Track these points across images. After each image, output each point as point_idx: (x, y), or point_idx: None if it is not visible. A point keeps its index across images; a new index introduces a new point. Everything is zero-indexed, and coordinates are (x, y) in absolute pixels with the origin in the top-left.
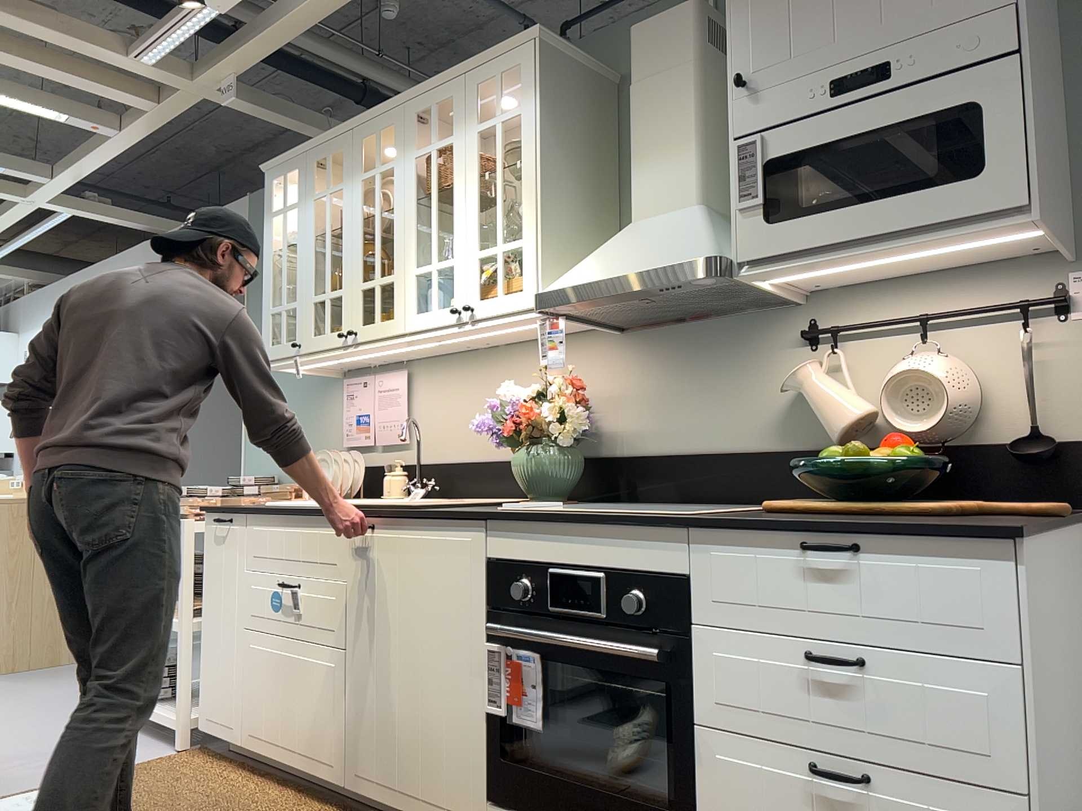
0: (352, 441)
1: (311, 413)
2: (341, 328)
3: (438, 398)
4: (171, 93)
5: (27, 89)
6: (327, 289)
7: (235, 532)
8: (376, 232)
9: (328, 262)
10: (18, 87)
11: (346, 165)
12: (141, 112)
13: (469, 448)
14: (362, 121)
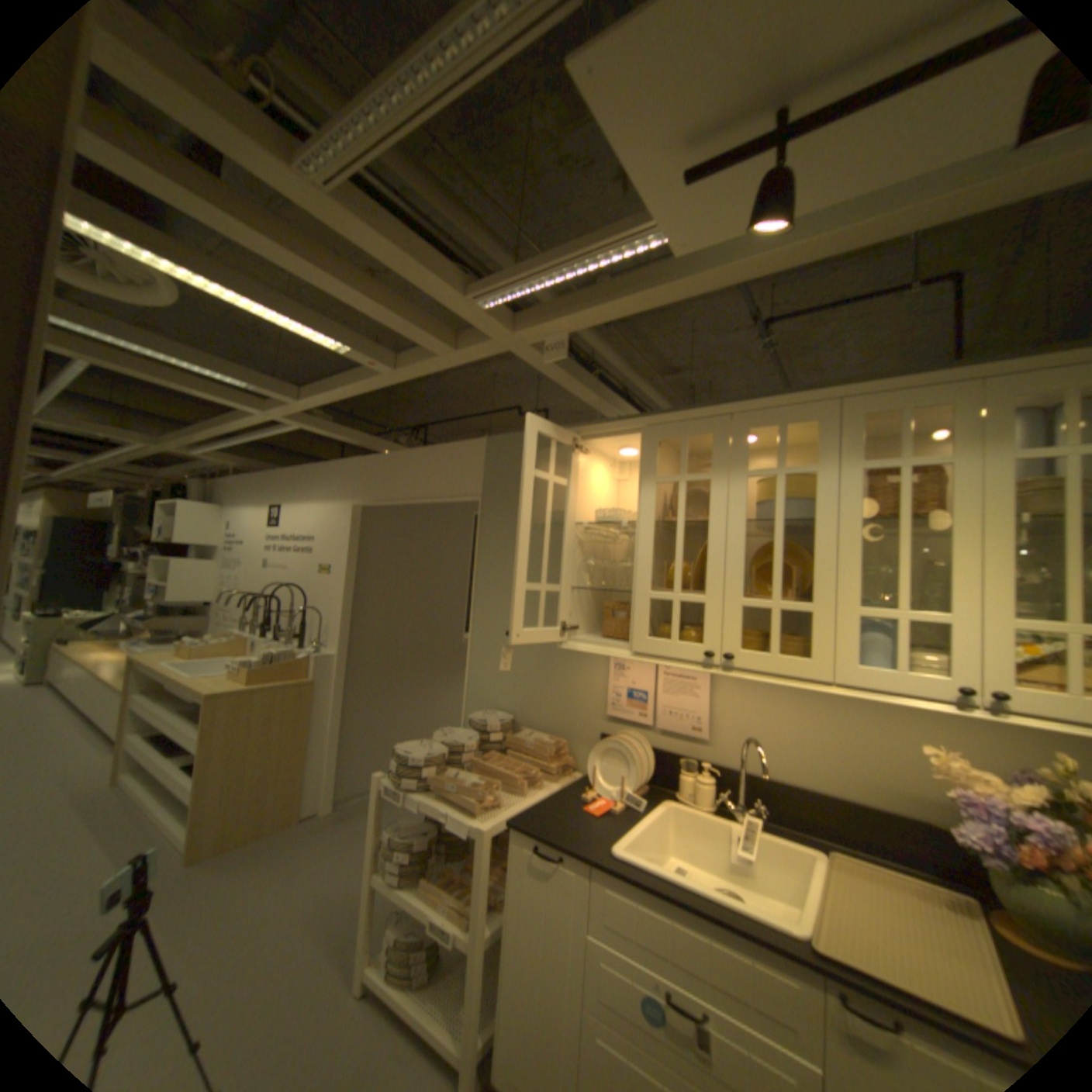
0: (622, 715)
1: (559, 666)
2: (701, 642)
3: (757, 705)
4: (471, 338)
5: (310, 313)
6: (678, 590)
7: (568, 880)
8: (778, 546)
9: (679, 560)
10: (301, 309)
11: (717, 453)
12: (430, 352)
13: (810, 775)
14: (753, 406)
